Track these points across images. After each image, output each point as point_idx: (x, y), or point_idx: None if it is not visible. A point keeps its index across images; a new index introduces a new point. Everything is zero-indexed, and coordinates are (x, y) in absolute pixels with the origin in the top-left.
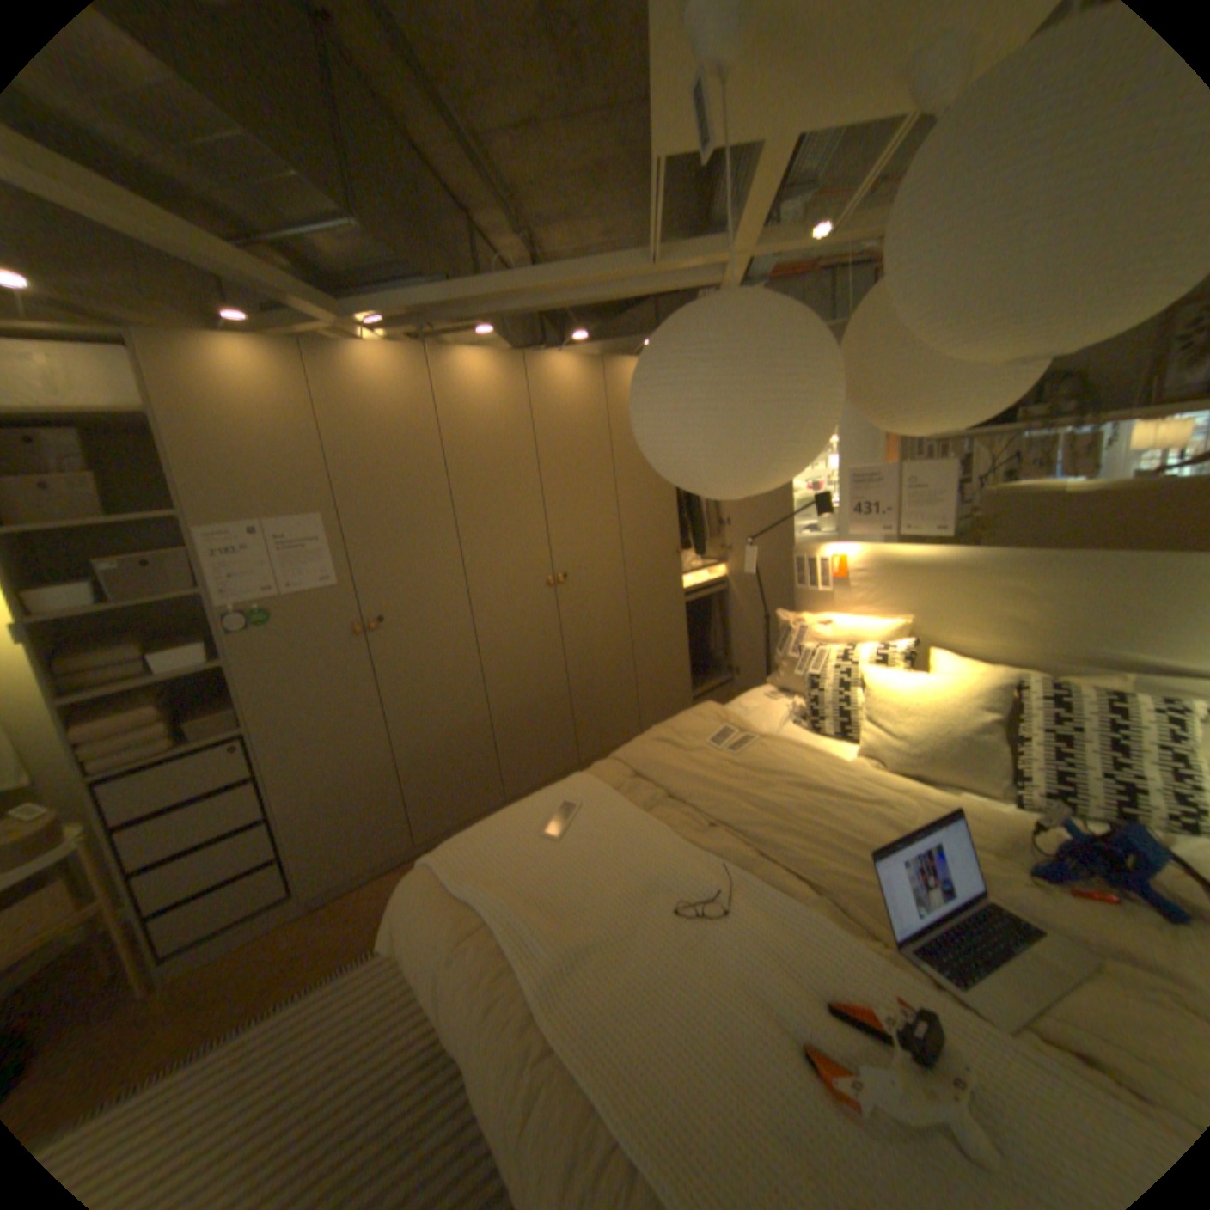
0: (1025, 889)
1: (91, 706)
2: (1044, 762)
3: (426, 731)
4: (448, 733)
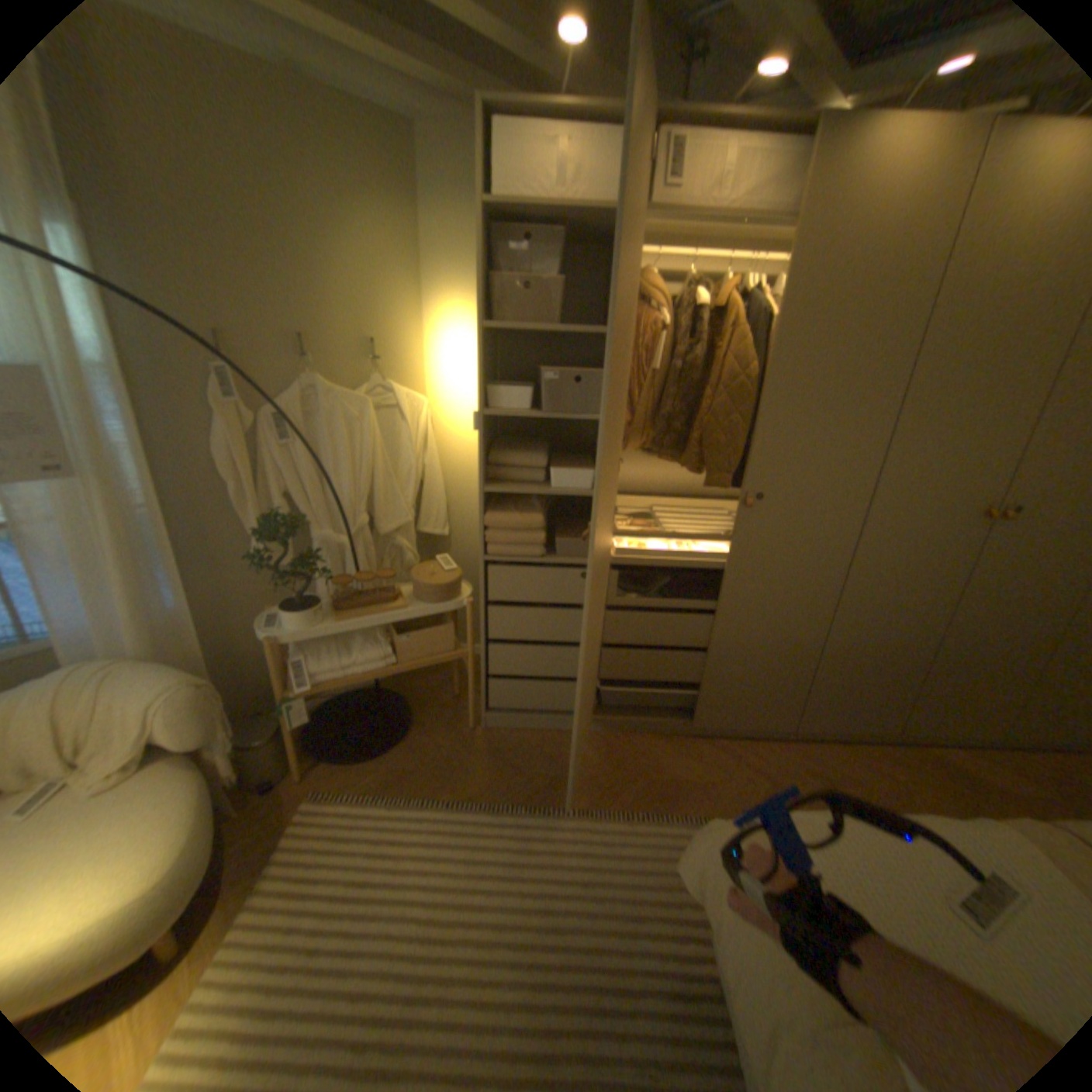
0: None
1: (501, 496)
2: None
3: (752, 629)
4: (773, 640)
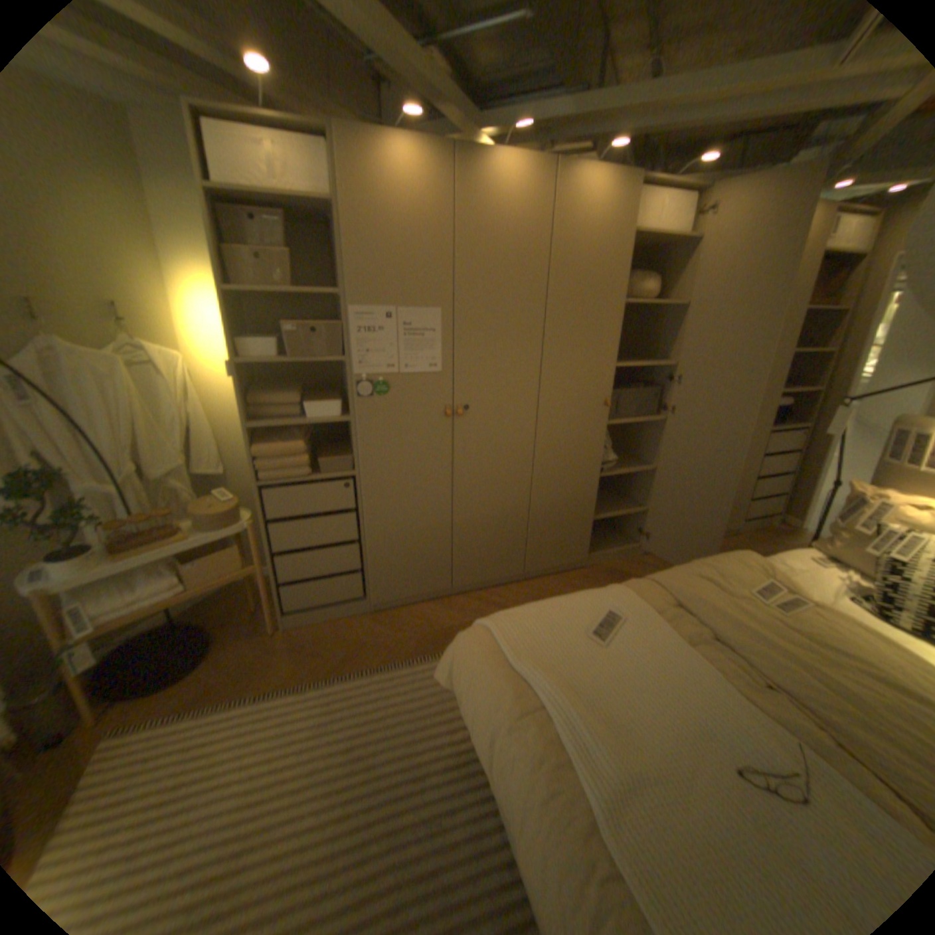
0: None
1: (266, 430)
2: None
3: (480, 504)
4: (495, 510)
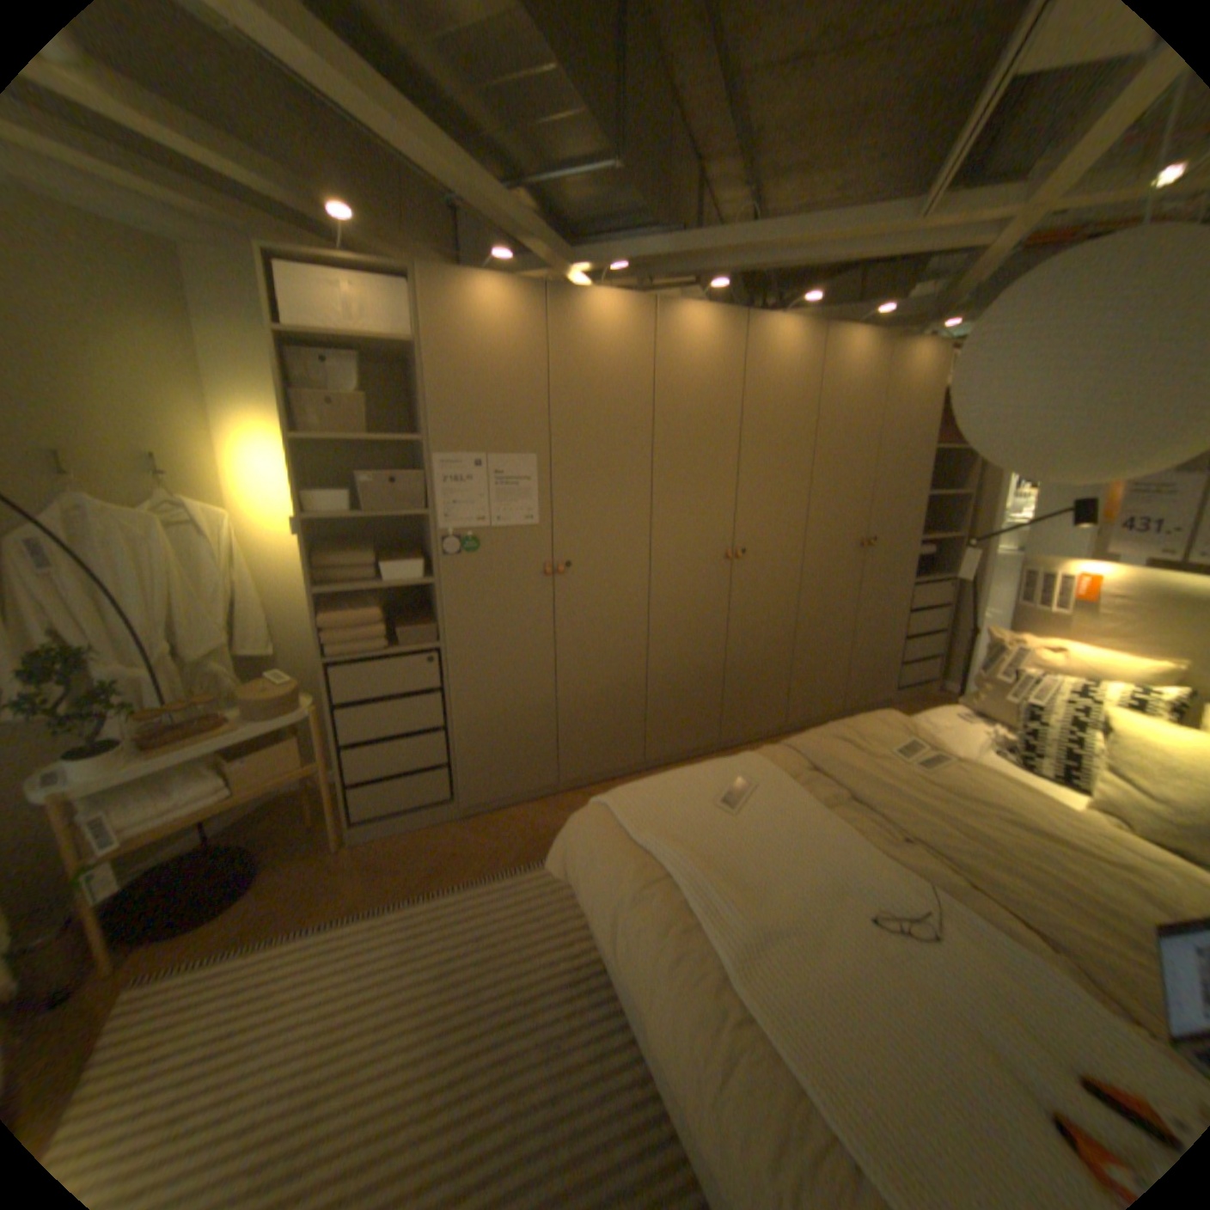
0: None
1: (331, 598)
2: None
3: (588, 678)
4: (606, 684)
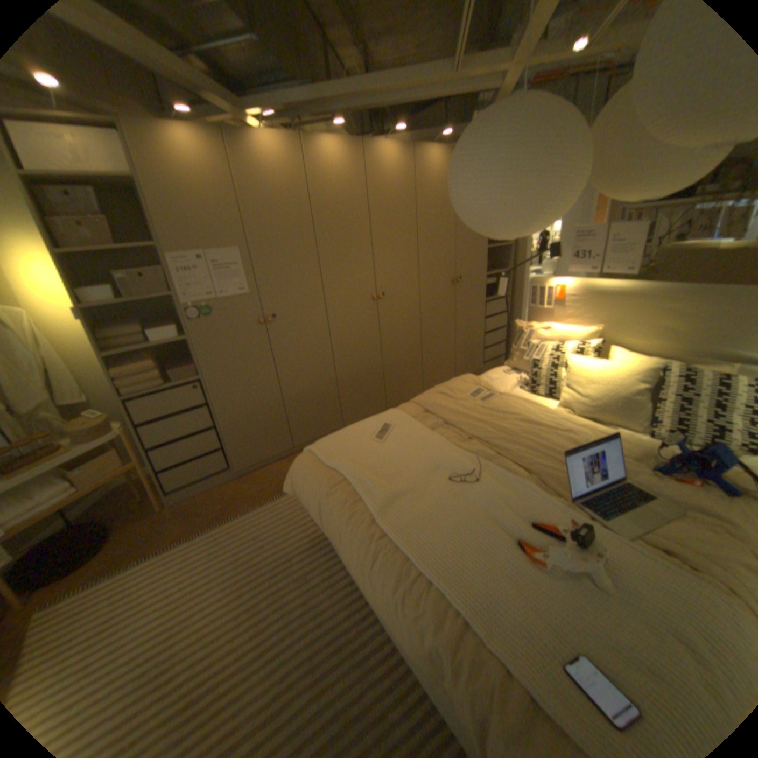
0: (648, 476)
1: (117, 359)
2: (671, 412)
3: (300, 384)
4: (312, 386)
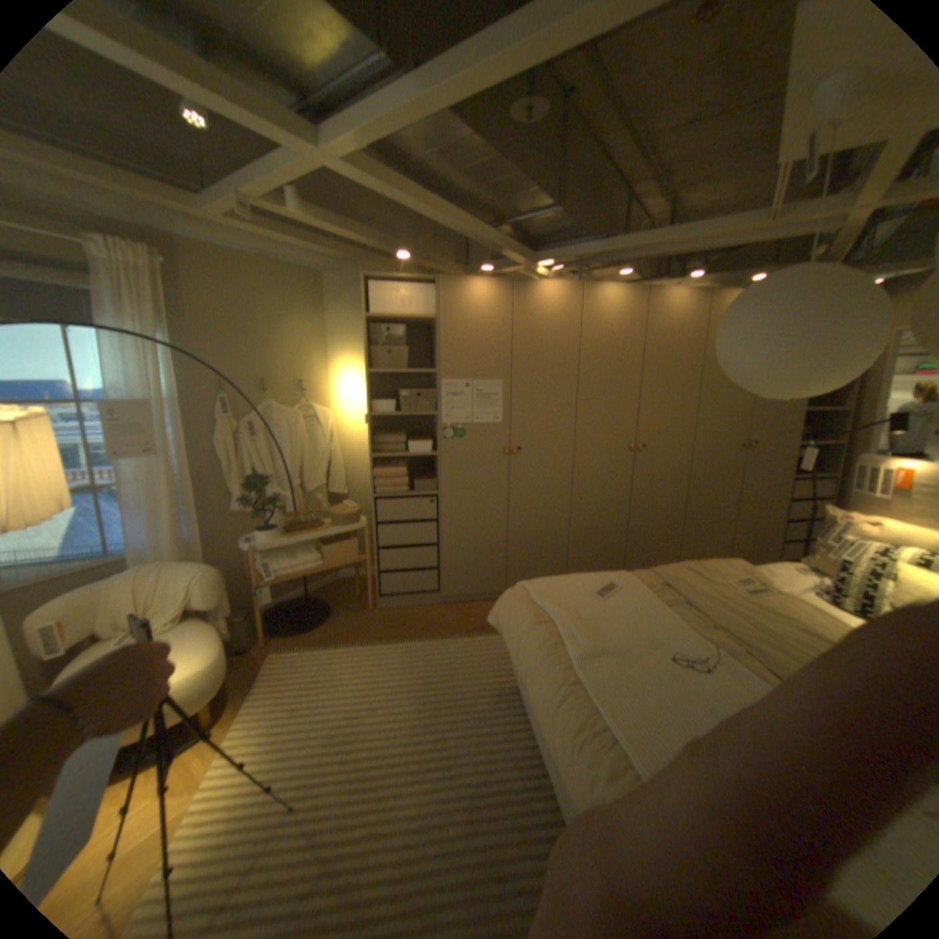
0: None
1: (381, 461)
2: None
3: (529, 523)
4: (541, 529)
